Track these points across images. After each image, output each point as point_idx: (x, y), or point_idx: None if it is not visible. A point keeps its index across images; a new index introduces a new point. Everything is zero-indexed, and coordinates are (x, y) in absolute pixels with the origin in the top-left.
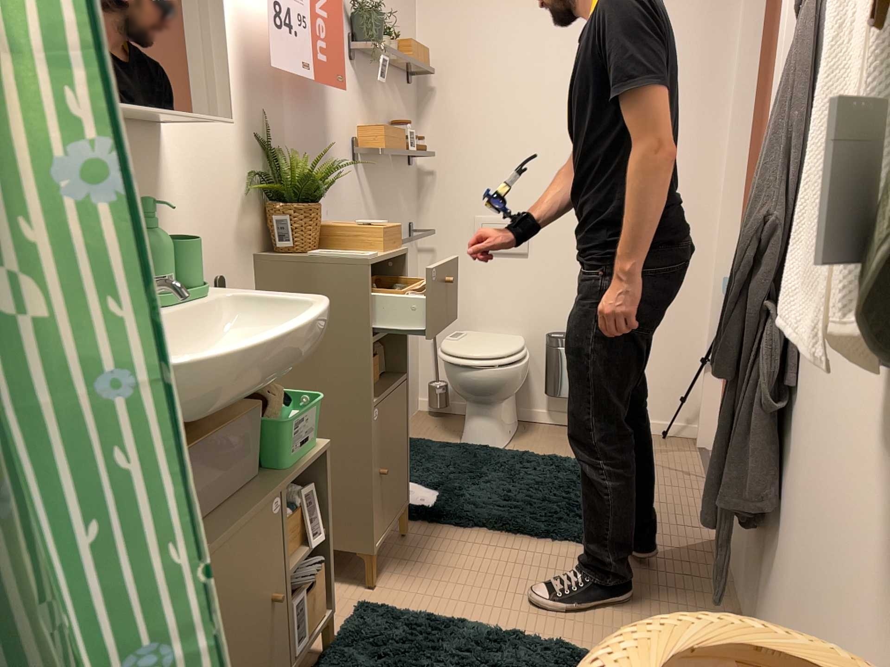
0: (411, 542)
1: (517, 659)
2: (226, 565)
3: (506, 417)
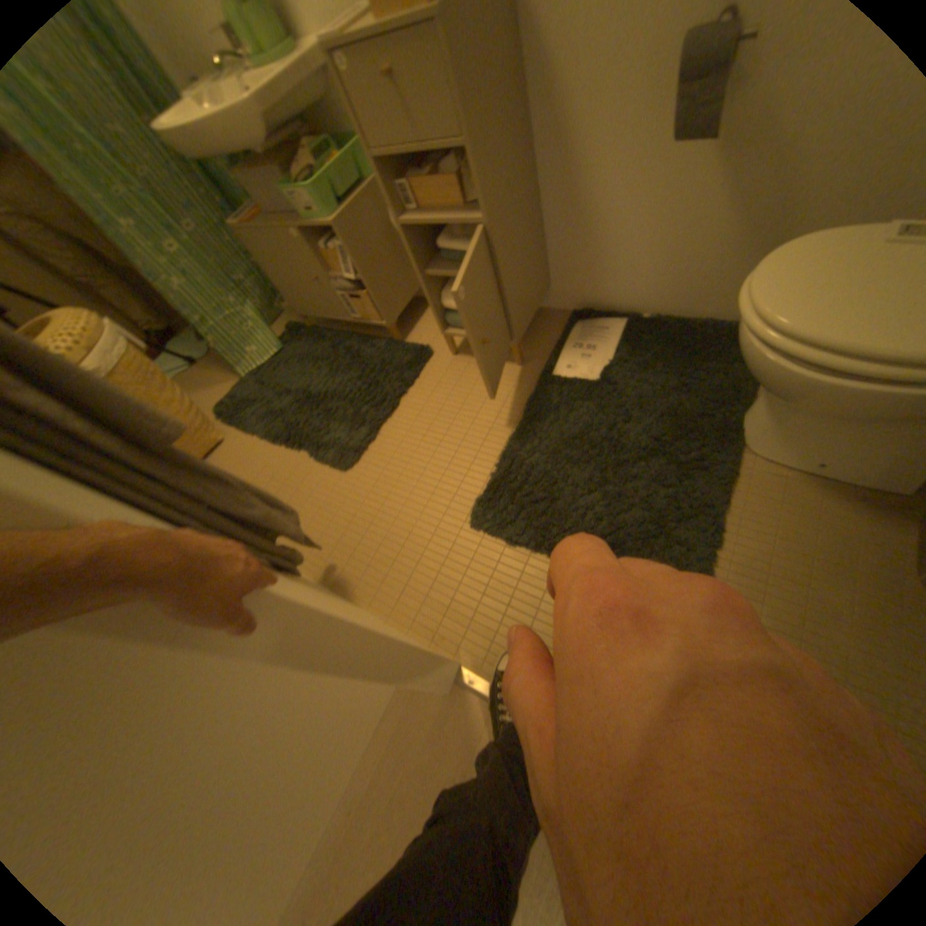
0: (508, 368)
1: (351, 422)
2: (266, 238)
3: (818, 436)
